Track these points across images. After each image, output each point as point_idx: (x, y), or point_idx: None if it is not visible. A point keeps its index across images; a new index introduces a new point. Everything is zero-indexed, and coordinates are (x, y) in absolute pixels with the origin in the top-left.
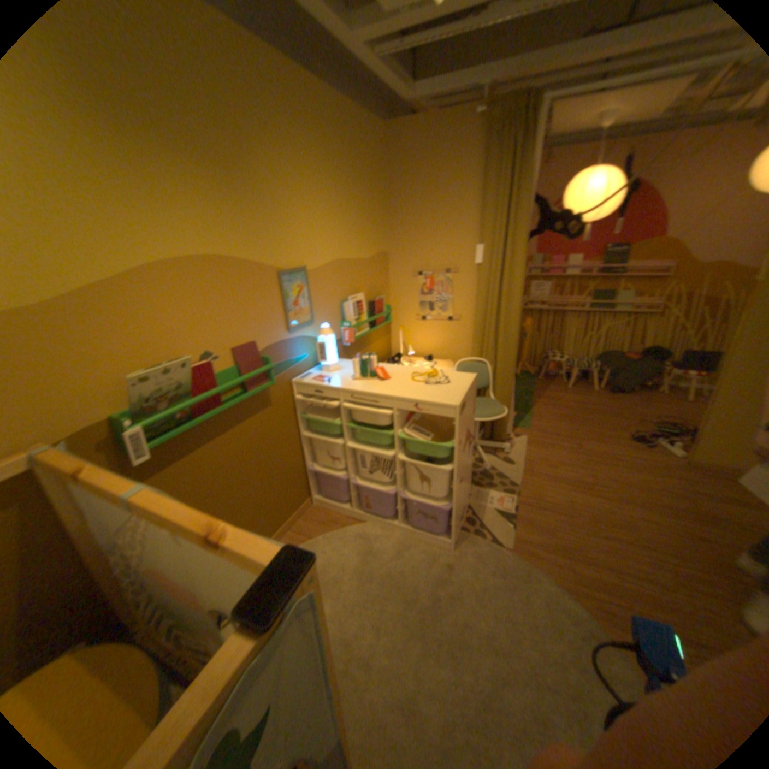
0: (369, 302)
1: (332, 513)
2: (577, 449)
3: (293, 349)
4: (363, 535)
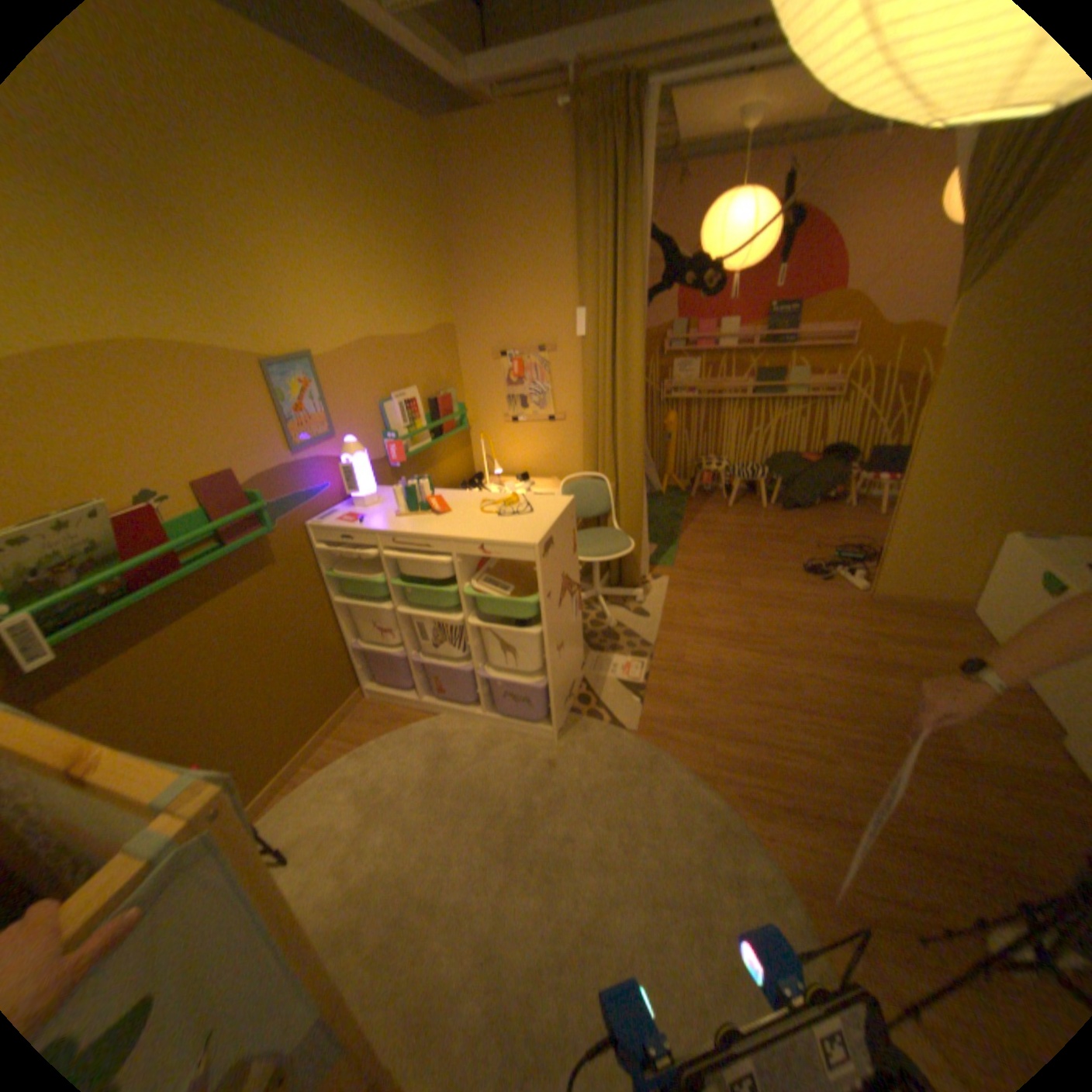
0: (430, 400)
1: (392, 706)
2: (733, 590)
3: (305, 477)
4: (435, 733)
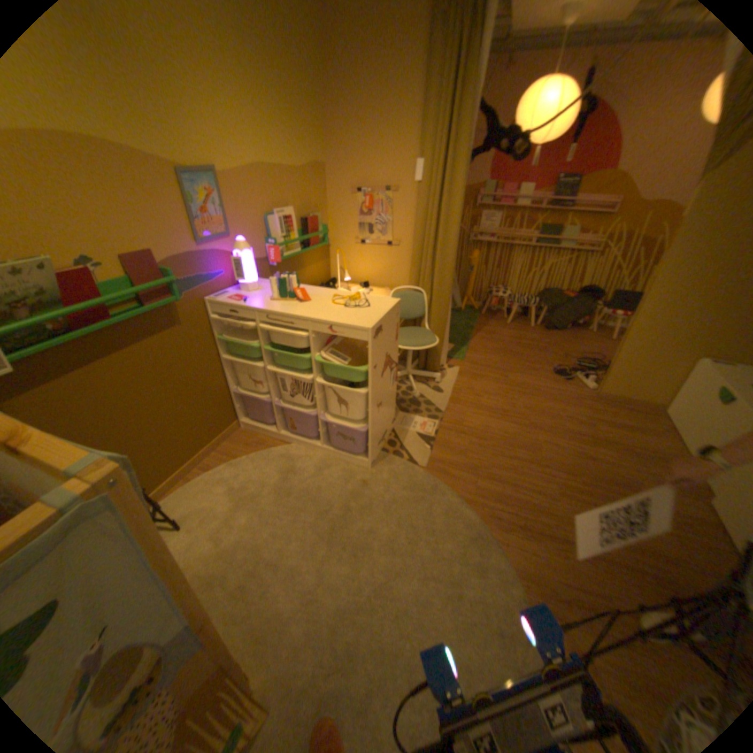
0: (301, 219)
1: (259, 435)
2: (503, 380)
3: (205, 264)
4: (287, 455)
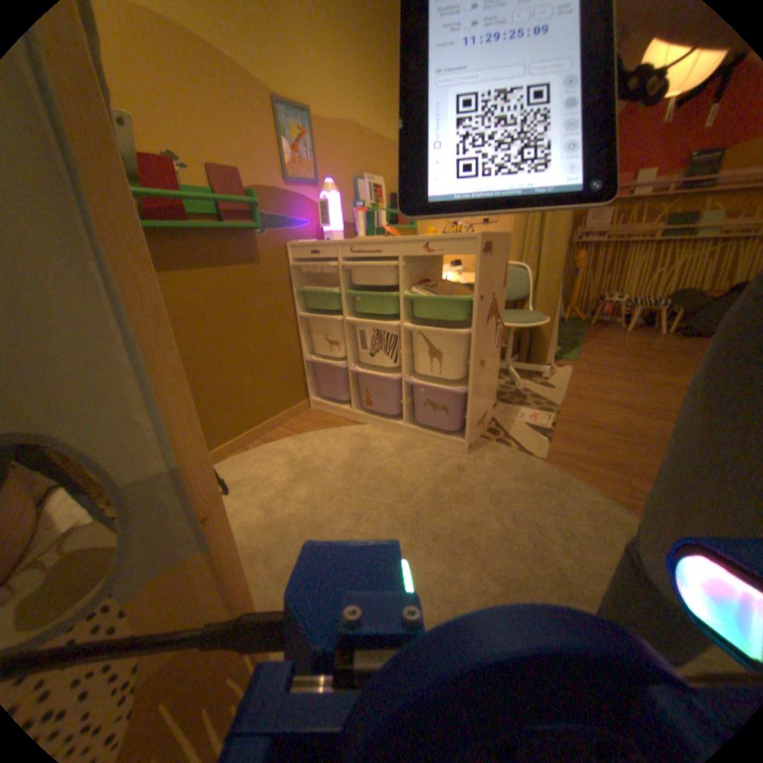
0: (391, 192)
1: (330, 414)
2: (638, 380)
3: (291, 206)
4: (361, 433)
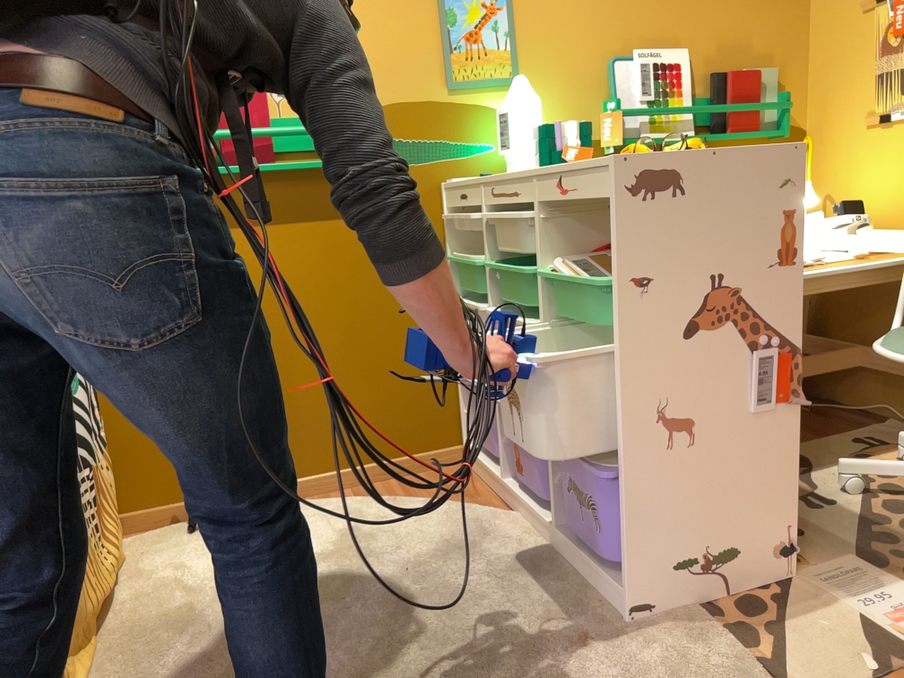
0: (713, 73)
1: (480, 482)
2: None
3: (459, 125)
4: (486, 525)
